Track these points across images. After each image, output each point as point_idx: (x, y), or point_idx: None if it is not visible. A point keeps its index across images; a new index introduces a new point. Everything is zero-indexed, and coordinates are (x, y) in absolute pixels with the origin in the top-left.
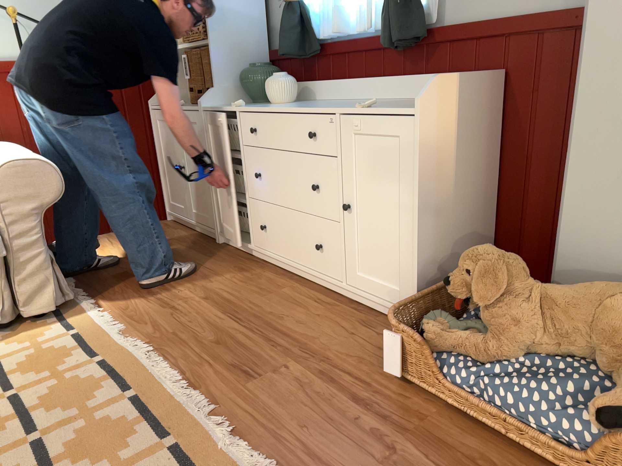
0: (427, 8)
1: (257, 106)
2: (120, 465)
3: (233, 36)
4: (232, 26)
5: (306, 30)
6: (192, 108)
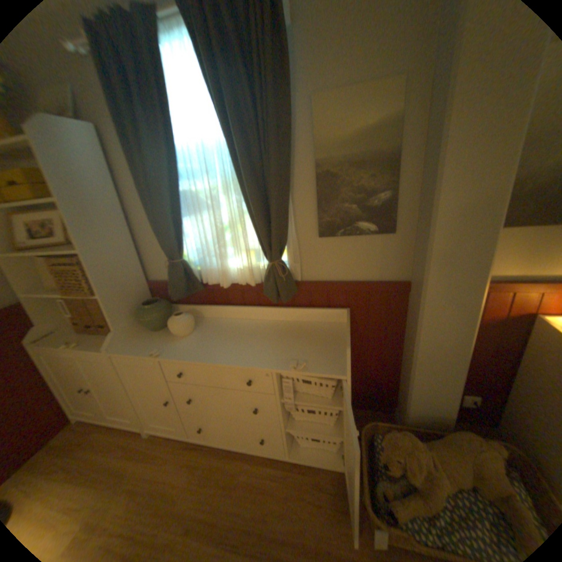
0: (291, 269)
1: (175, 352)
2: None
3: (117, 284)
4: (114, 276)
5: (188, 274)
6: (89, 349)
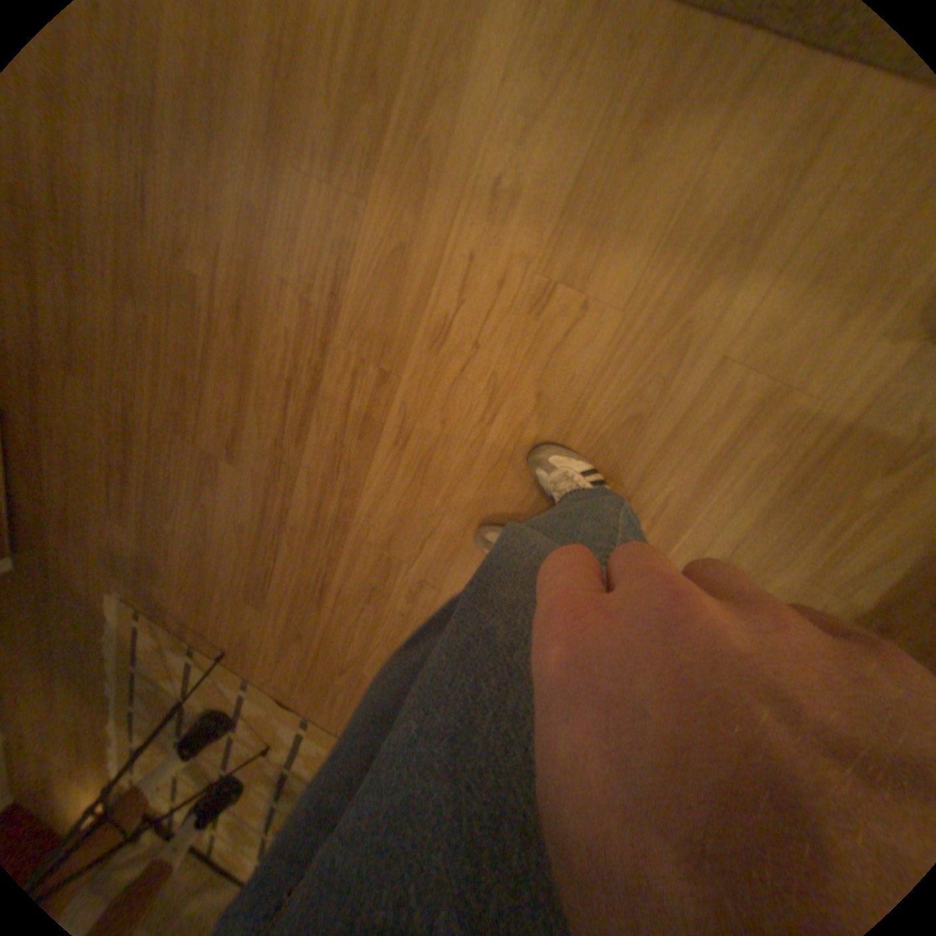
0: None
1: None
2: (146, 684)
3: None
4: None
5: None
6: None
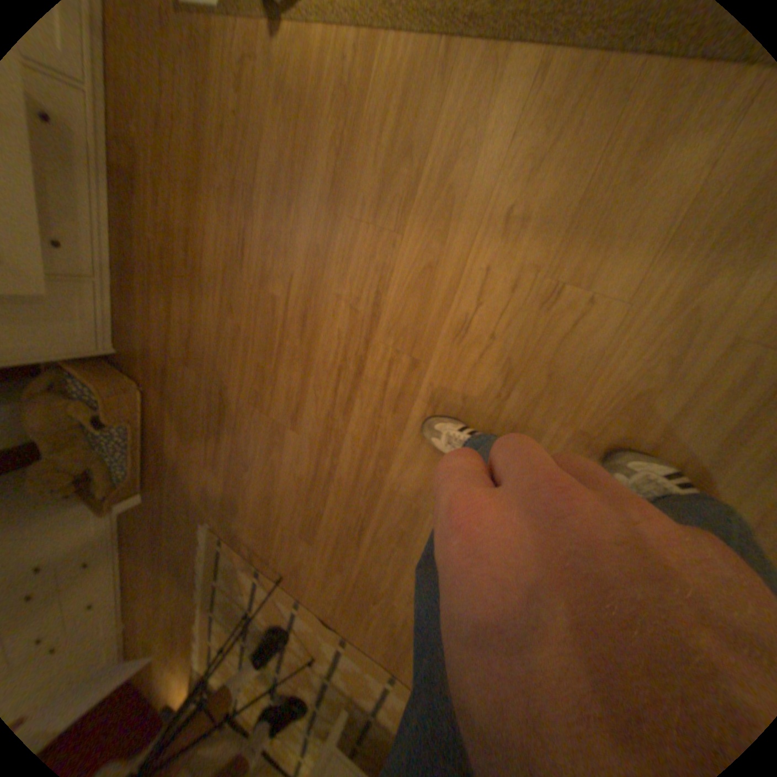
0: None
1: None
2: (224, 598)
3: None
4: None
5: None
6: None
